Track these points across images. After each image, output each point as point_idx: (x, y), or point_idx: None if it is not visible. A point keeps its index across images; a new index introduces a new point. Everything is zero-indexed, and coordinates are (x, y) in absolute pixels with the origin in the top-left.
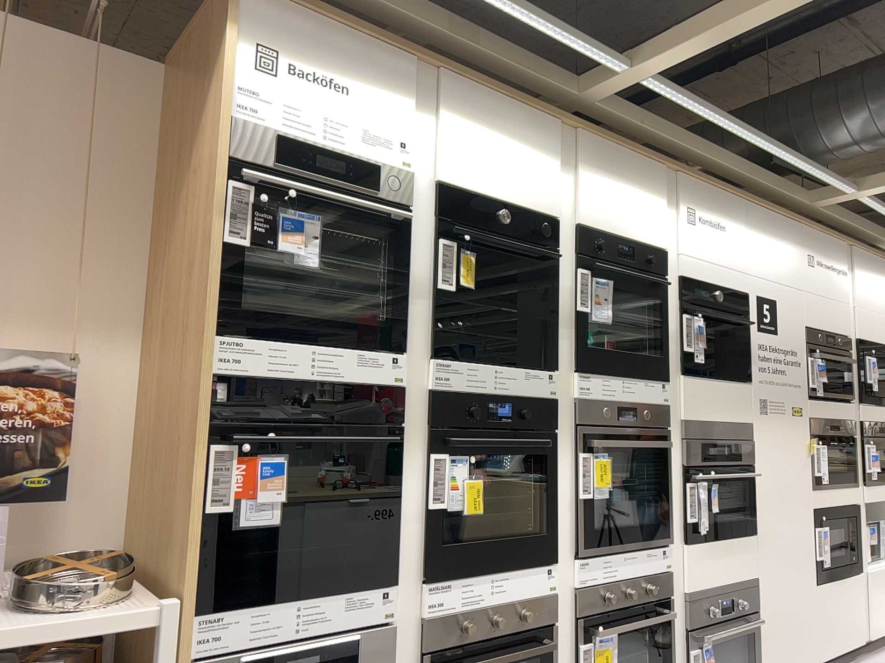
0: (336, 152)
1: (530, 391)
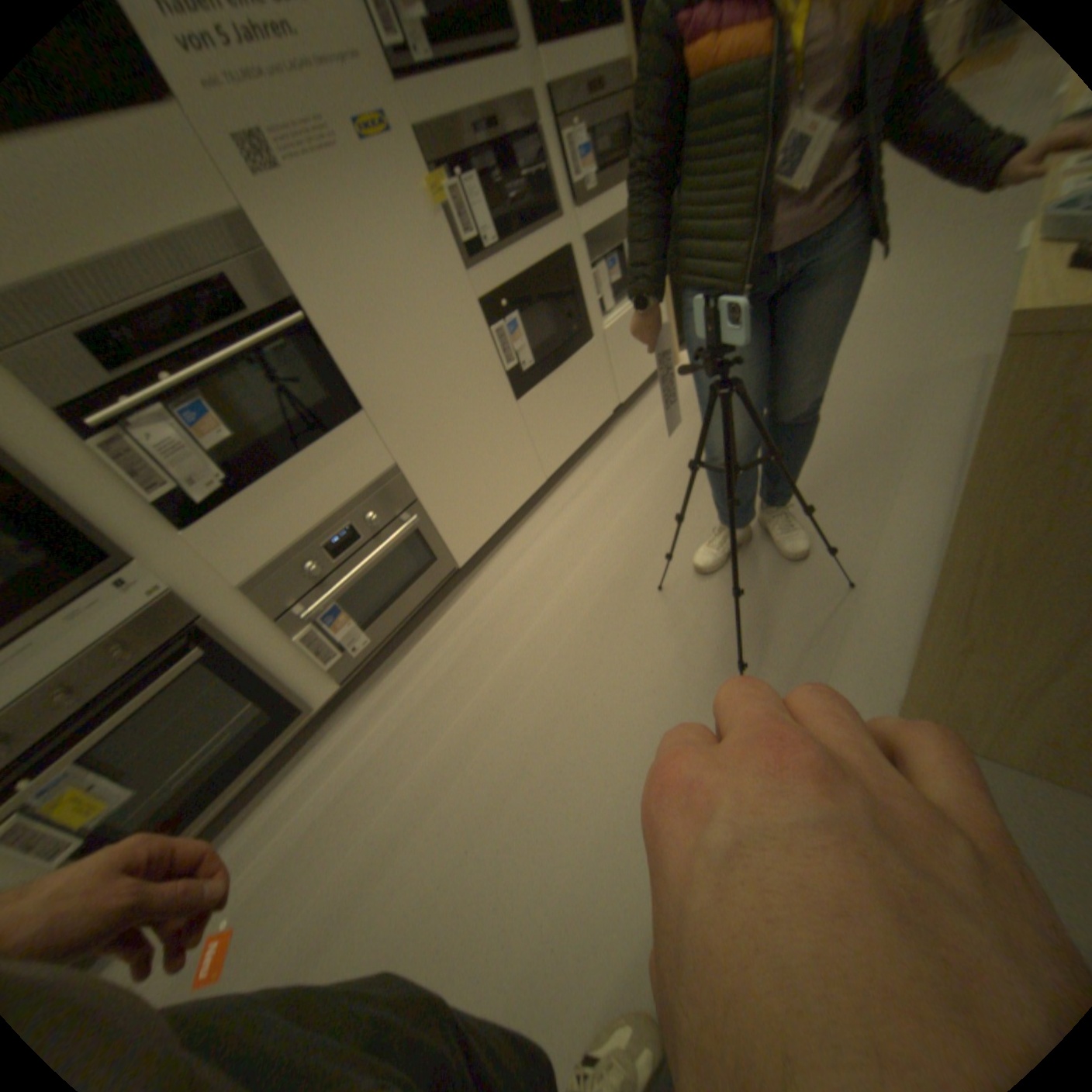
0: None
1: None
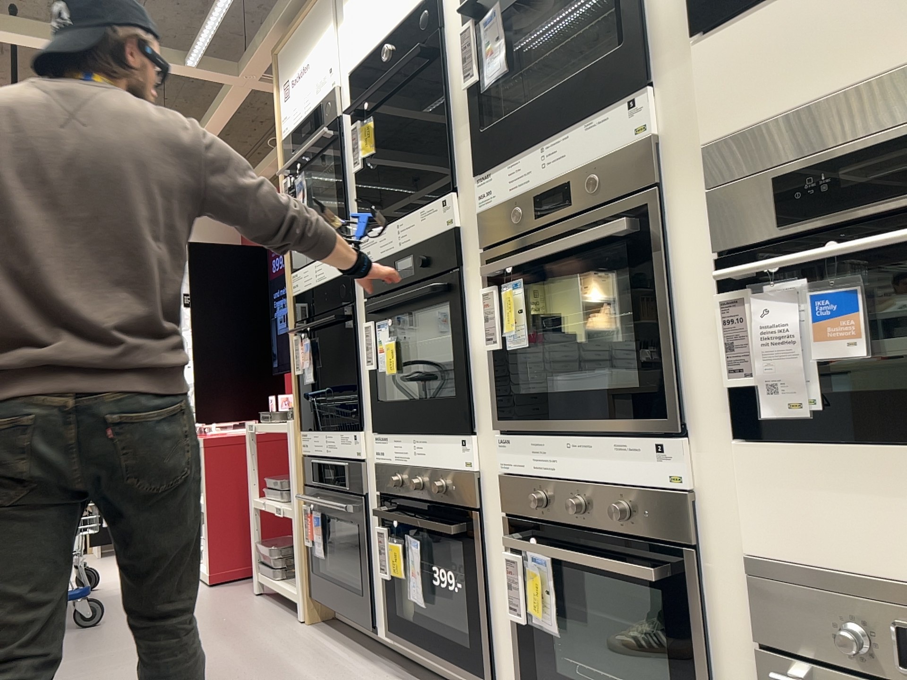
0: (305, 115)
1: (430, 231)
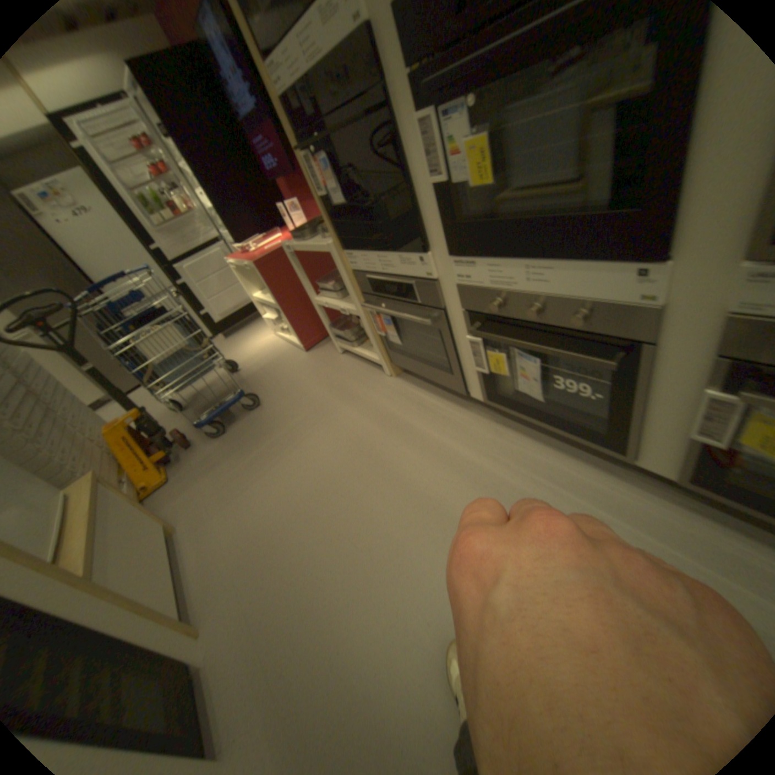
0: None
1: None
